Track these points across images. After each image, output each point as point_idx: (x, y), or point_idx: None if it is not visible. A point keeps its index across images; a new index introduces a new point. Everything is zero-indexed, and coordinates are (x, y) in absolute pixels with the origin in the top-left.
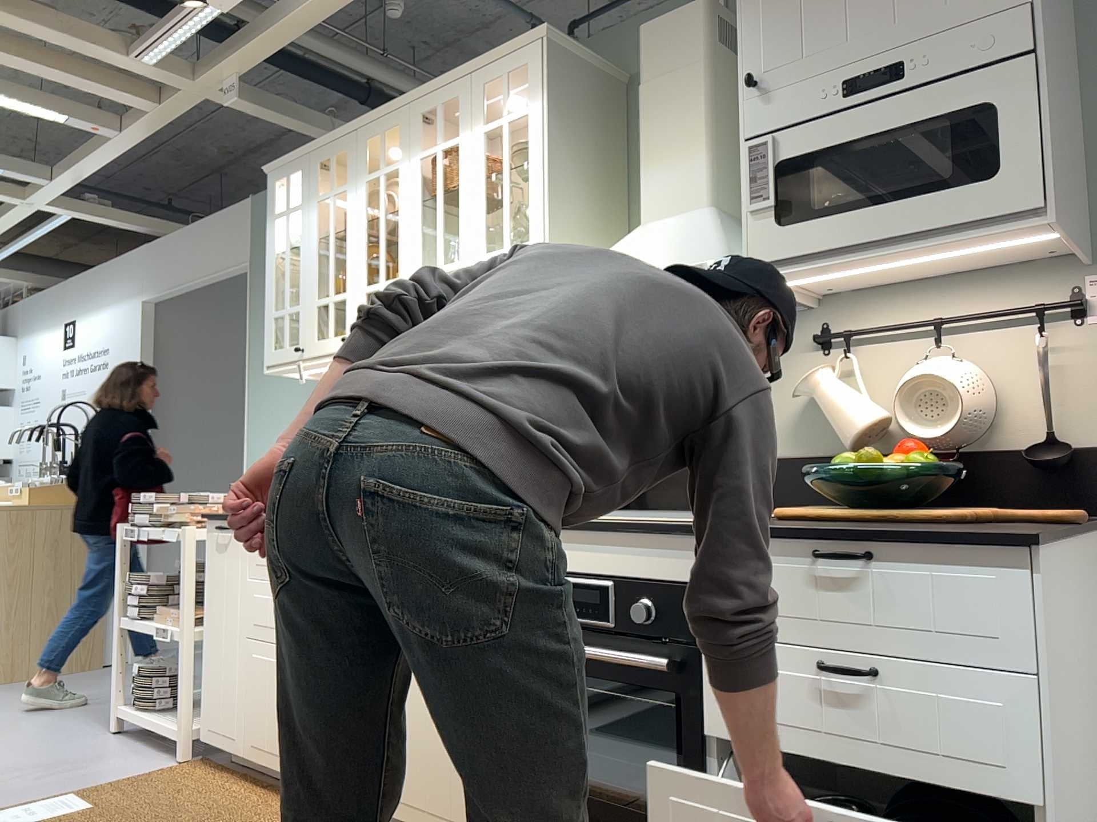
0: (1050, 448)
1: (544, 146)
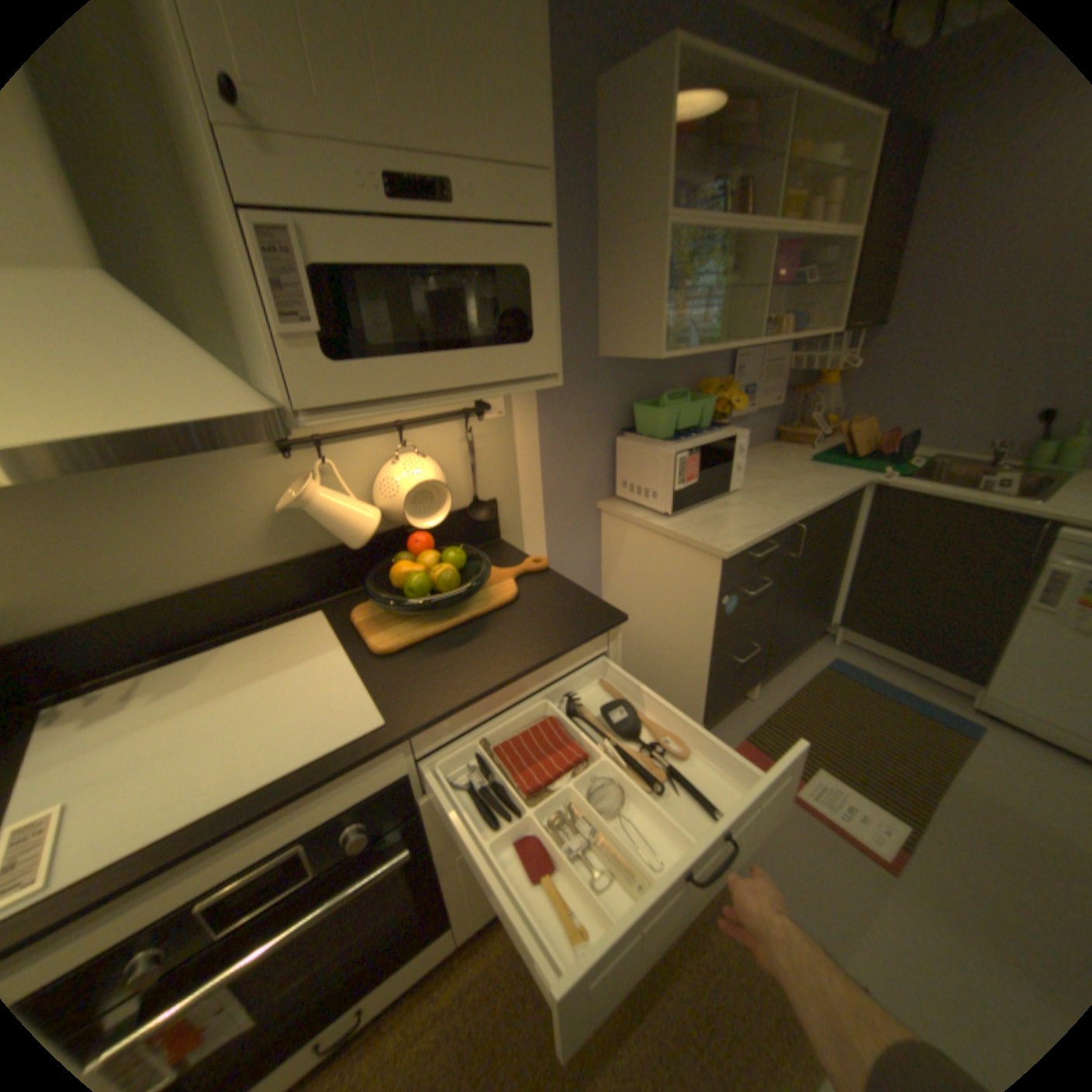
0: (477, 506)
1: None
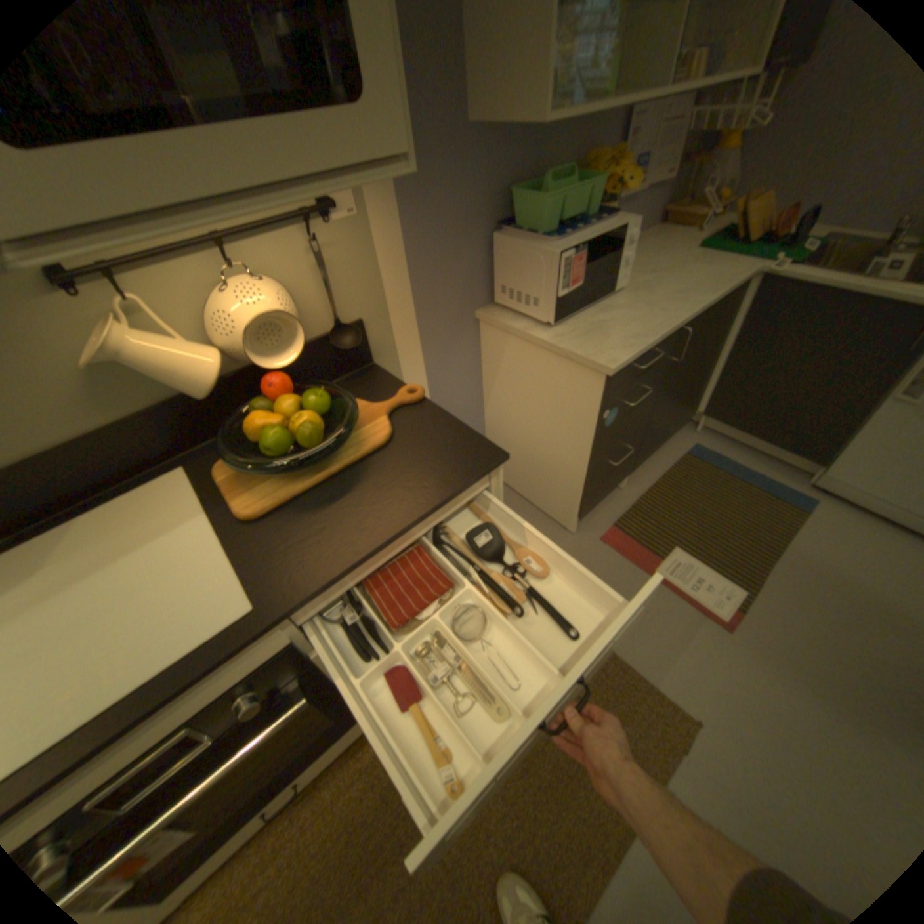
0: (341, 330)
1: None
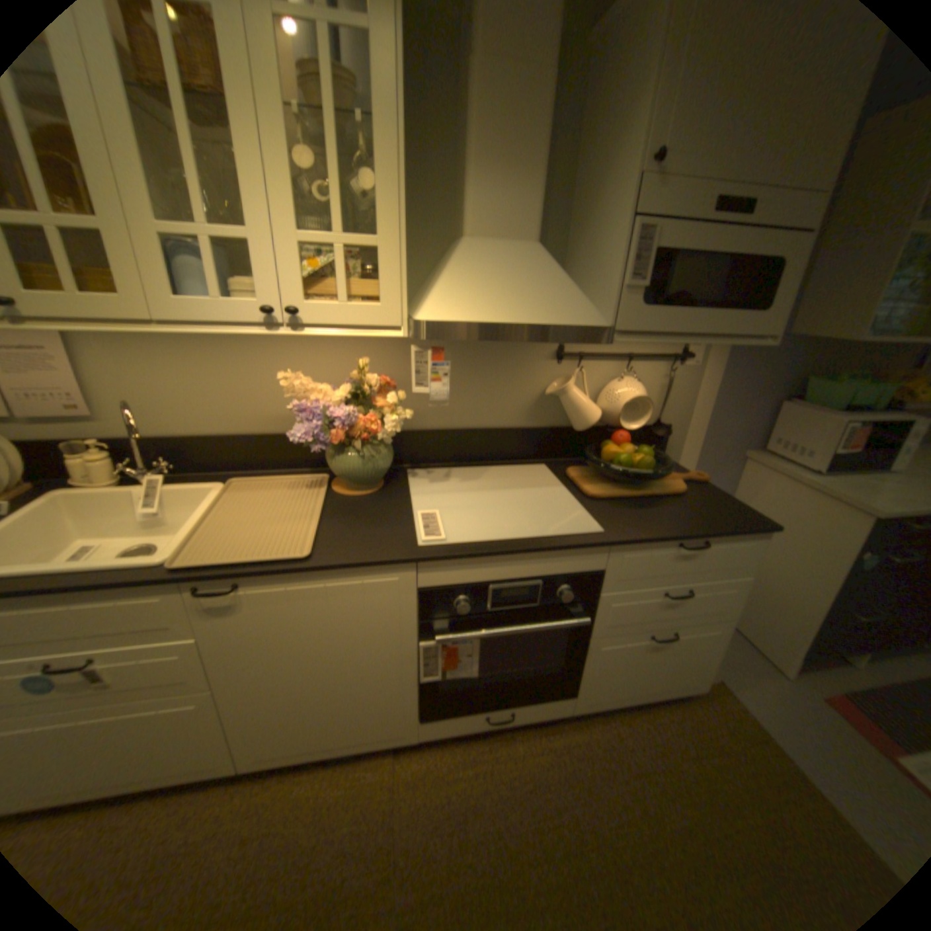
0: (658, 427)
1: (401, 102)
